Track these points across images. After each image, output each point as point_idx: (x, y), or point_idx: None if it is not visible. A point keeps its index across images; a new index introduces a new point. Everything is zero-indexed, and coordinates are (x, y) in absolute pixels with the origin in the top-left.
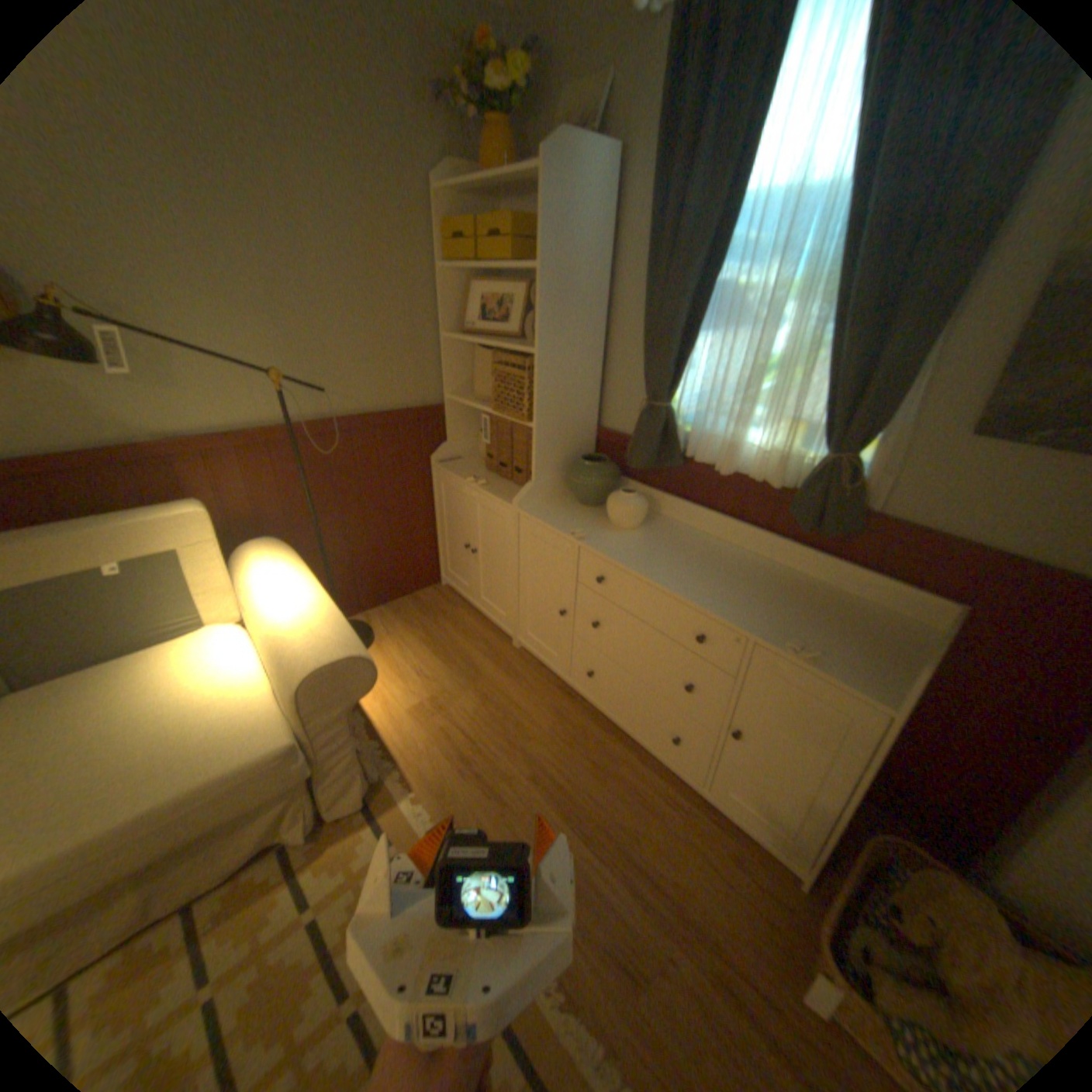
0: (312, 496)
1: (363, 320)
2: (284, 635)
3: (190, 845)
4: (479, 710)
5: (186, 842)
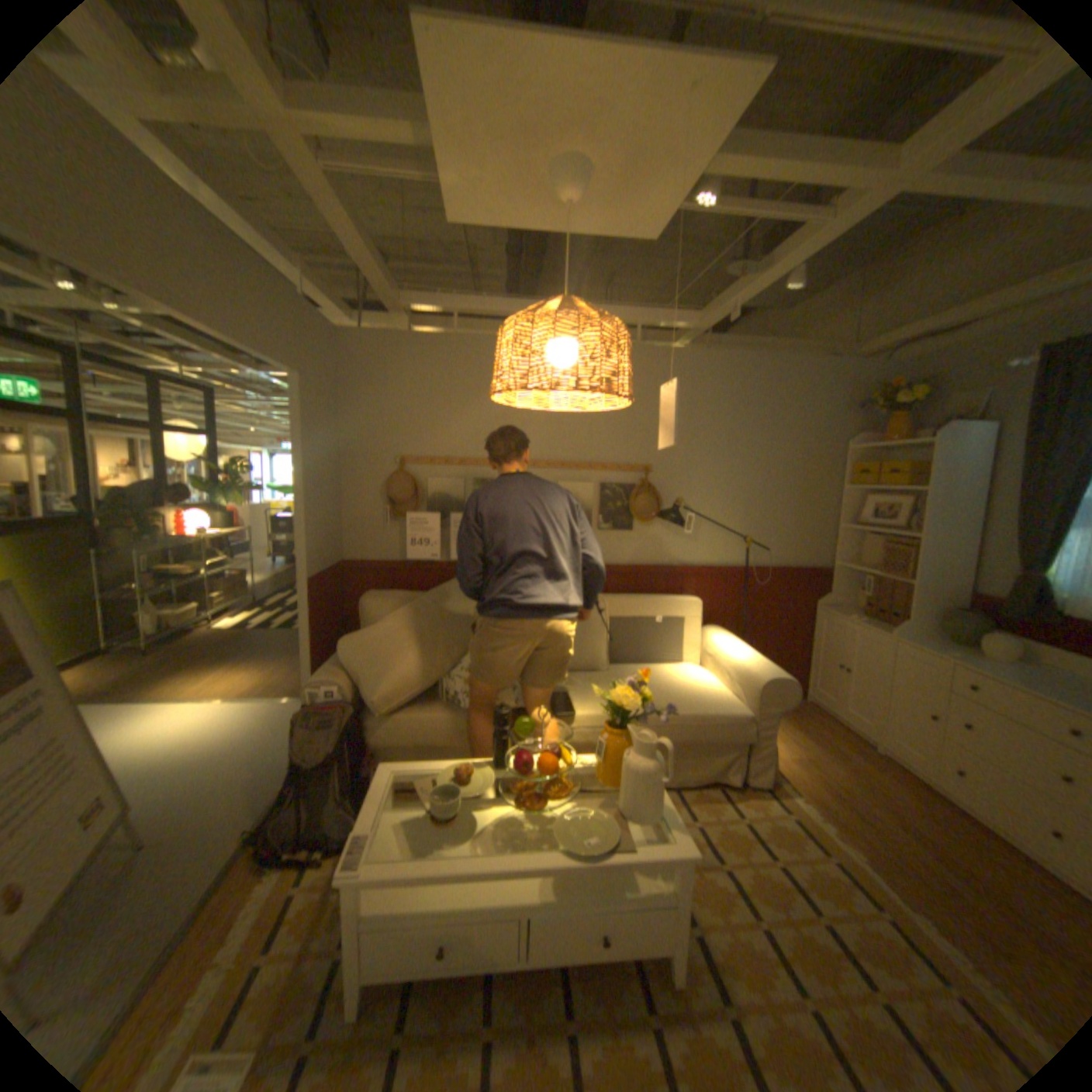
0: (739, 610)
1: (792, 515)
2: (749, 664)
3: (696, 750)
4: (850, 778)
5: (701, 742)
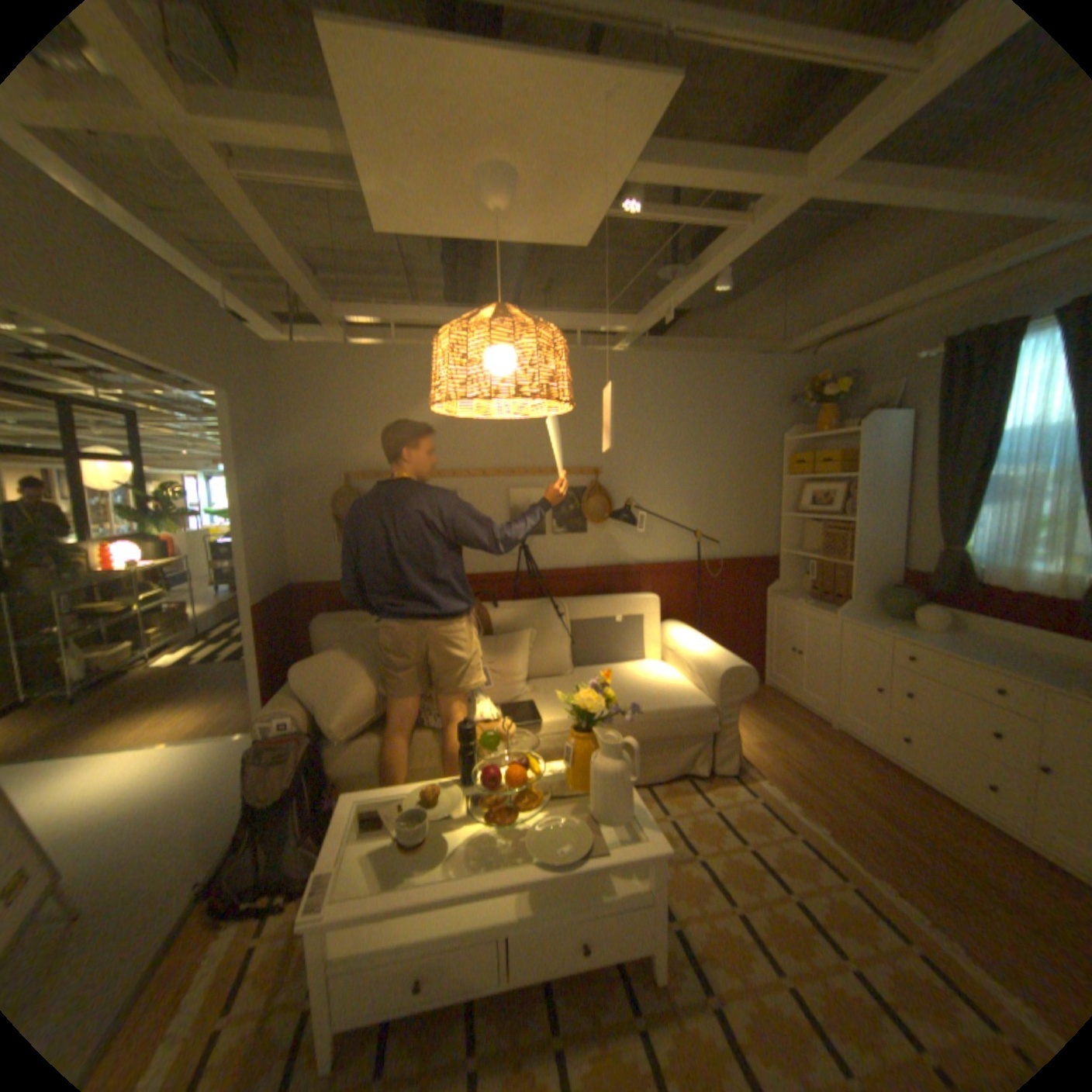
0: (695, 603)
1: (737, 508)
2: (708, 655)
3: (663, 744)
4: (809, 756)
5: (667, 737)
